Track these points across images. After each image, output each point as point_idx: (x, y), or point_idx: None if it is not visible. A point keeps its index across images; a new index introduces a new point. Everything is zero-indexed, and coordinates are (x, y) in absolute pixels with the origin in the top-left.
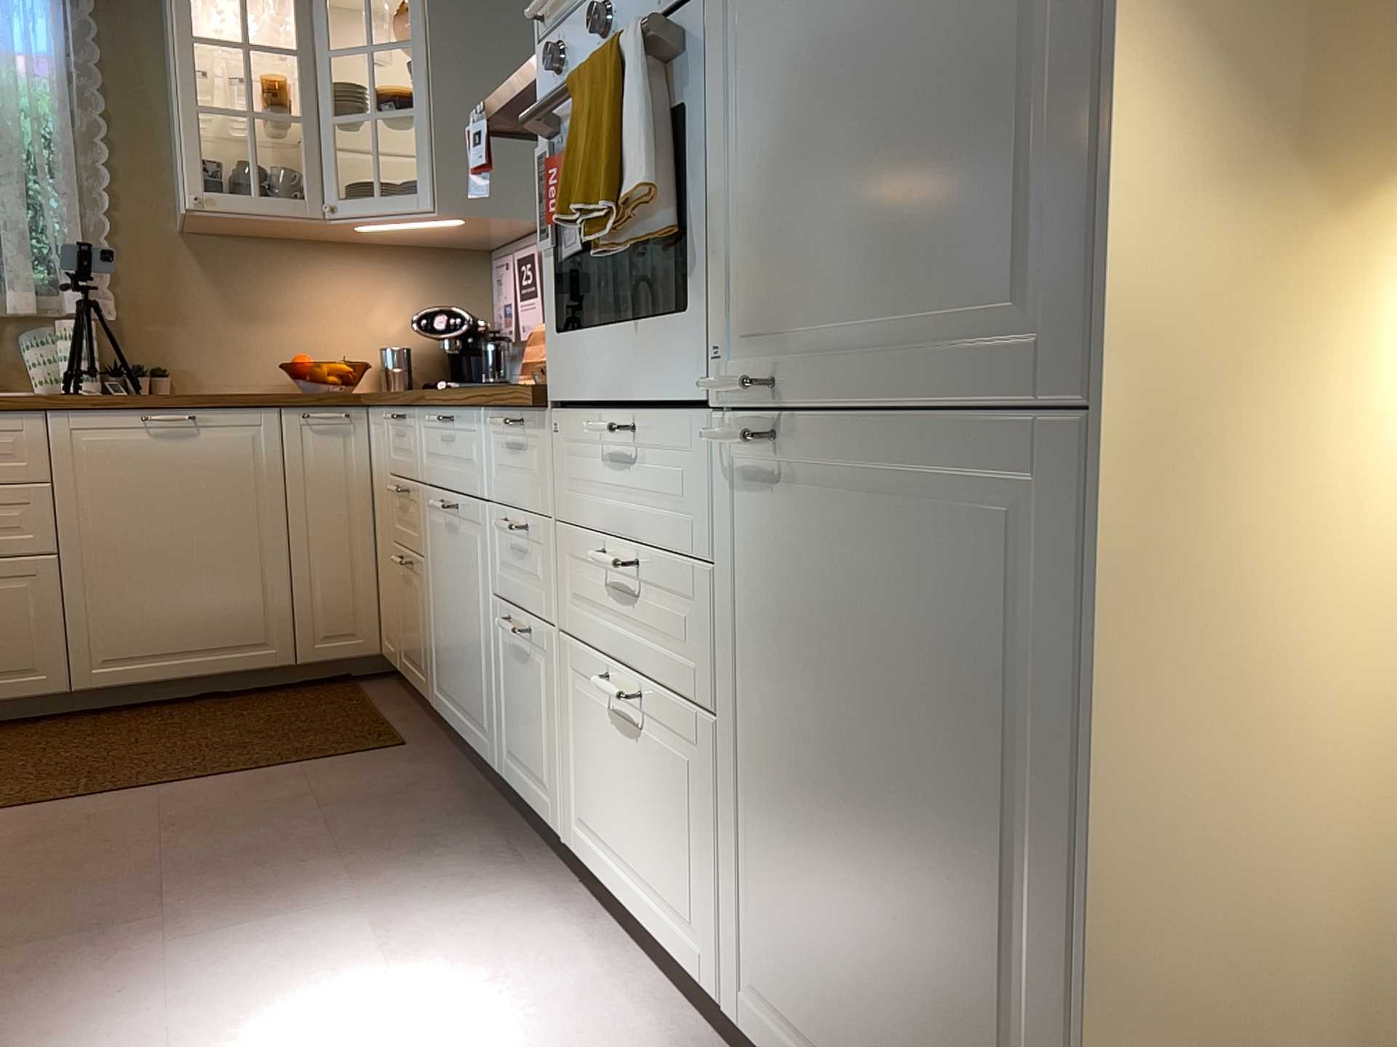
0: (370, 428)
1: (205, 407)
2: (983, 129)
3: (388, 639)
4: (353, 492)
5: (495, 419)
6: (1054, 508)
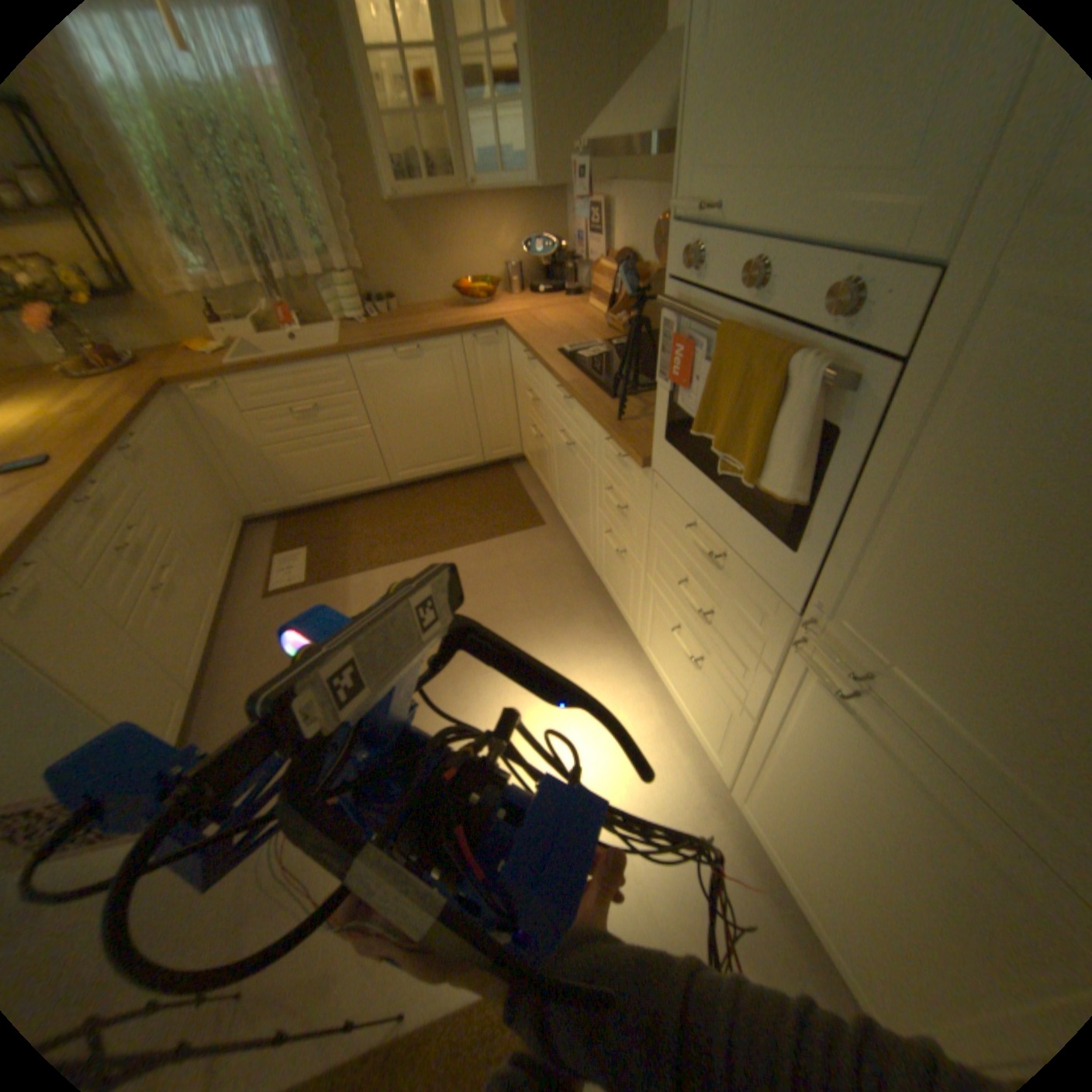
0: (508, 341)
1: (422, 341)
2: None
3: (526, 453)
4: (502, 377)
5: (608, 444)
6: None
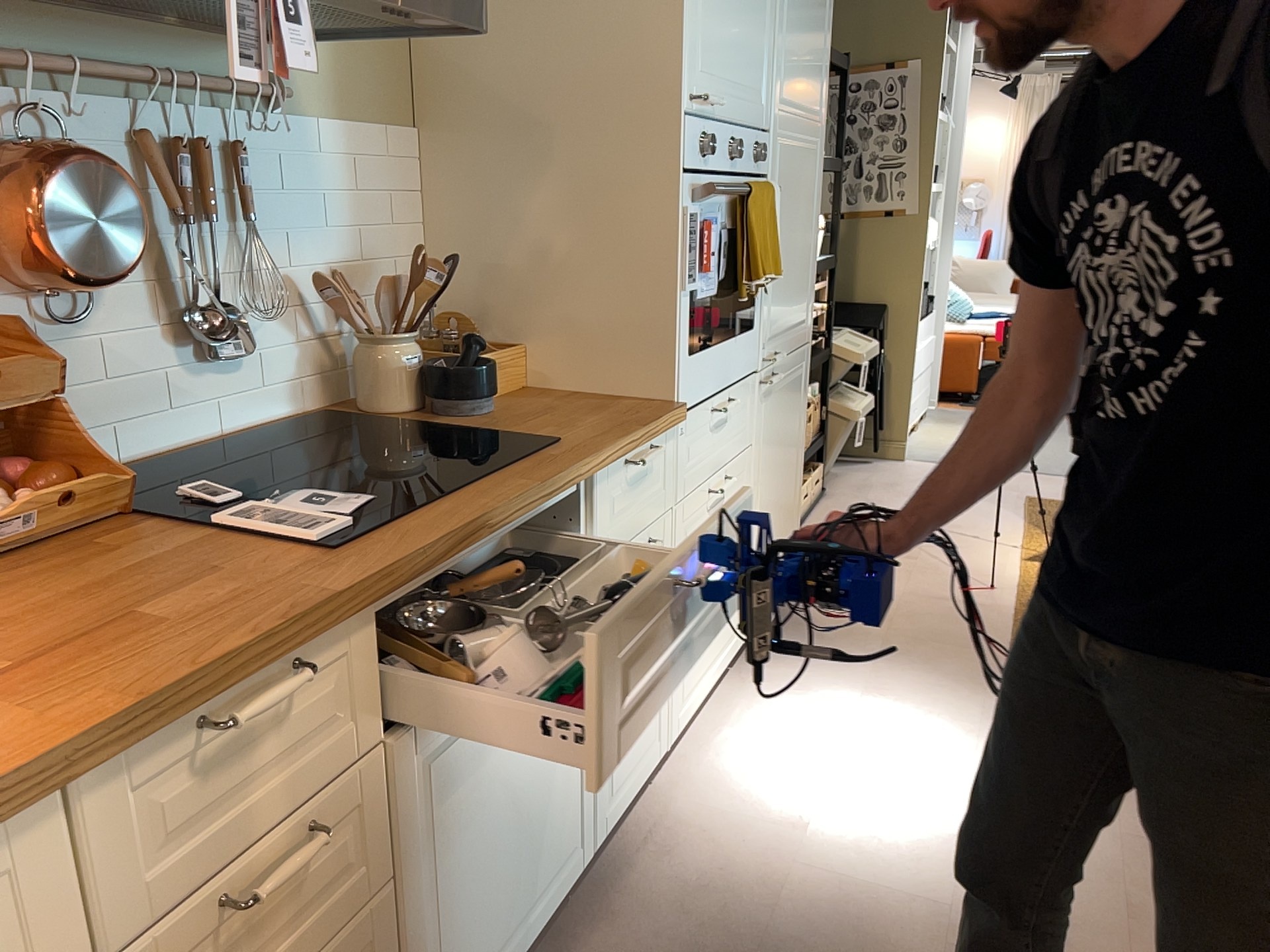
0: None
1: None
2: (803, 273)
3: None
4: None
5: (644, 456)
6: (803, 367)
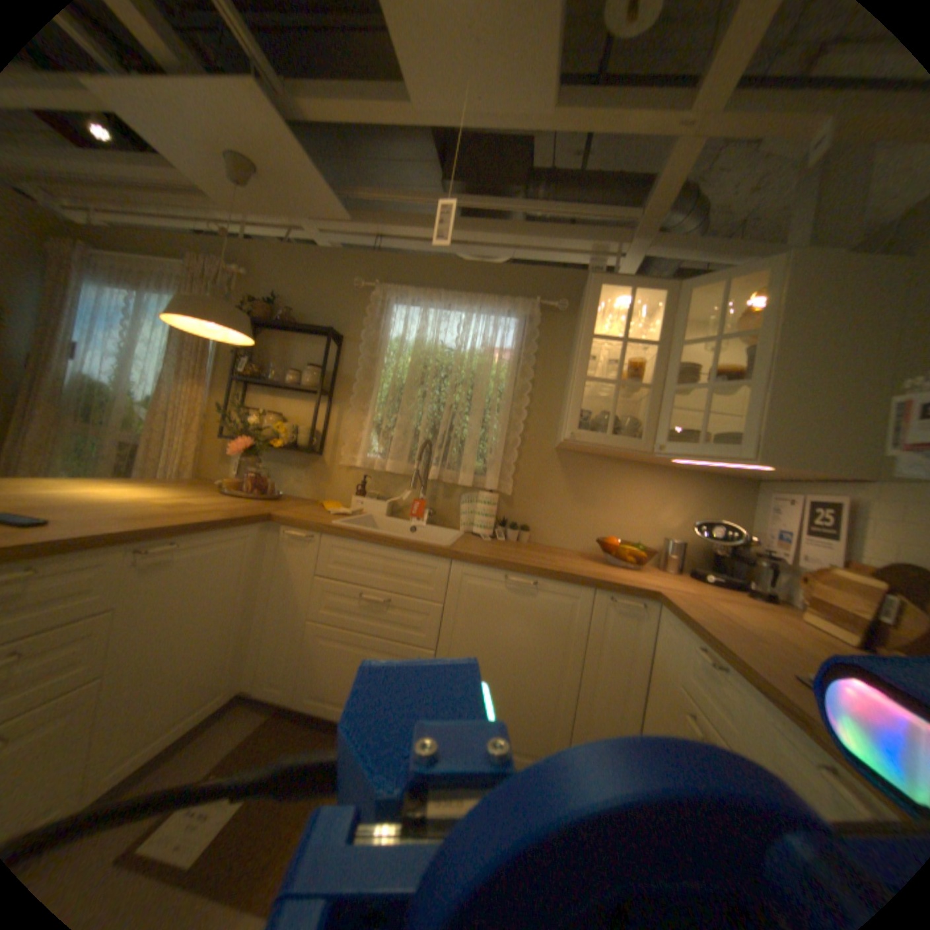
0: (663, 622)
1: (546, 578)
2: None
3: None
4: (637, 666)
5: None
6: None
